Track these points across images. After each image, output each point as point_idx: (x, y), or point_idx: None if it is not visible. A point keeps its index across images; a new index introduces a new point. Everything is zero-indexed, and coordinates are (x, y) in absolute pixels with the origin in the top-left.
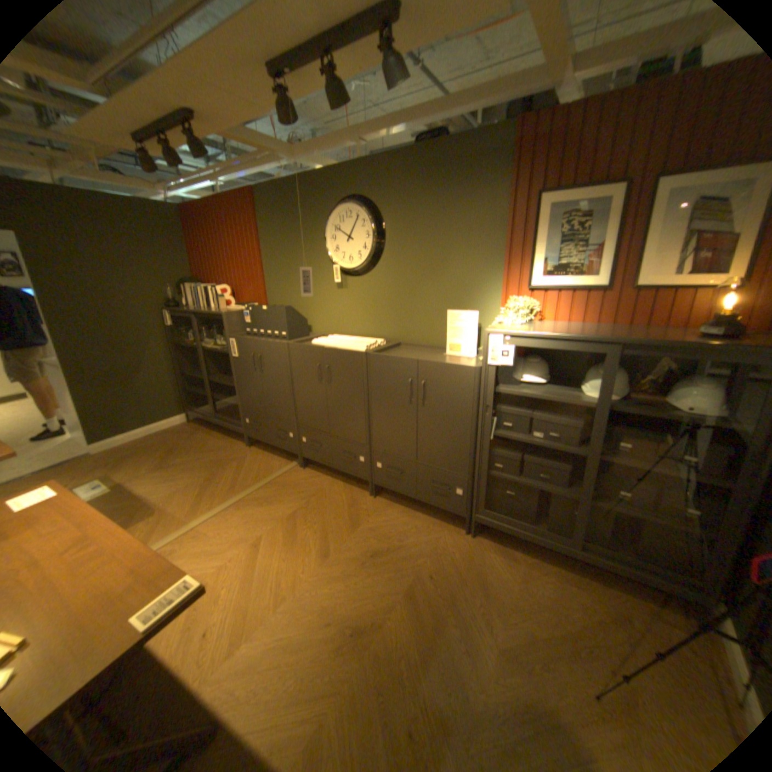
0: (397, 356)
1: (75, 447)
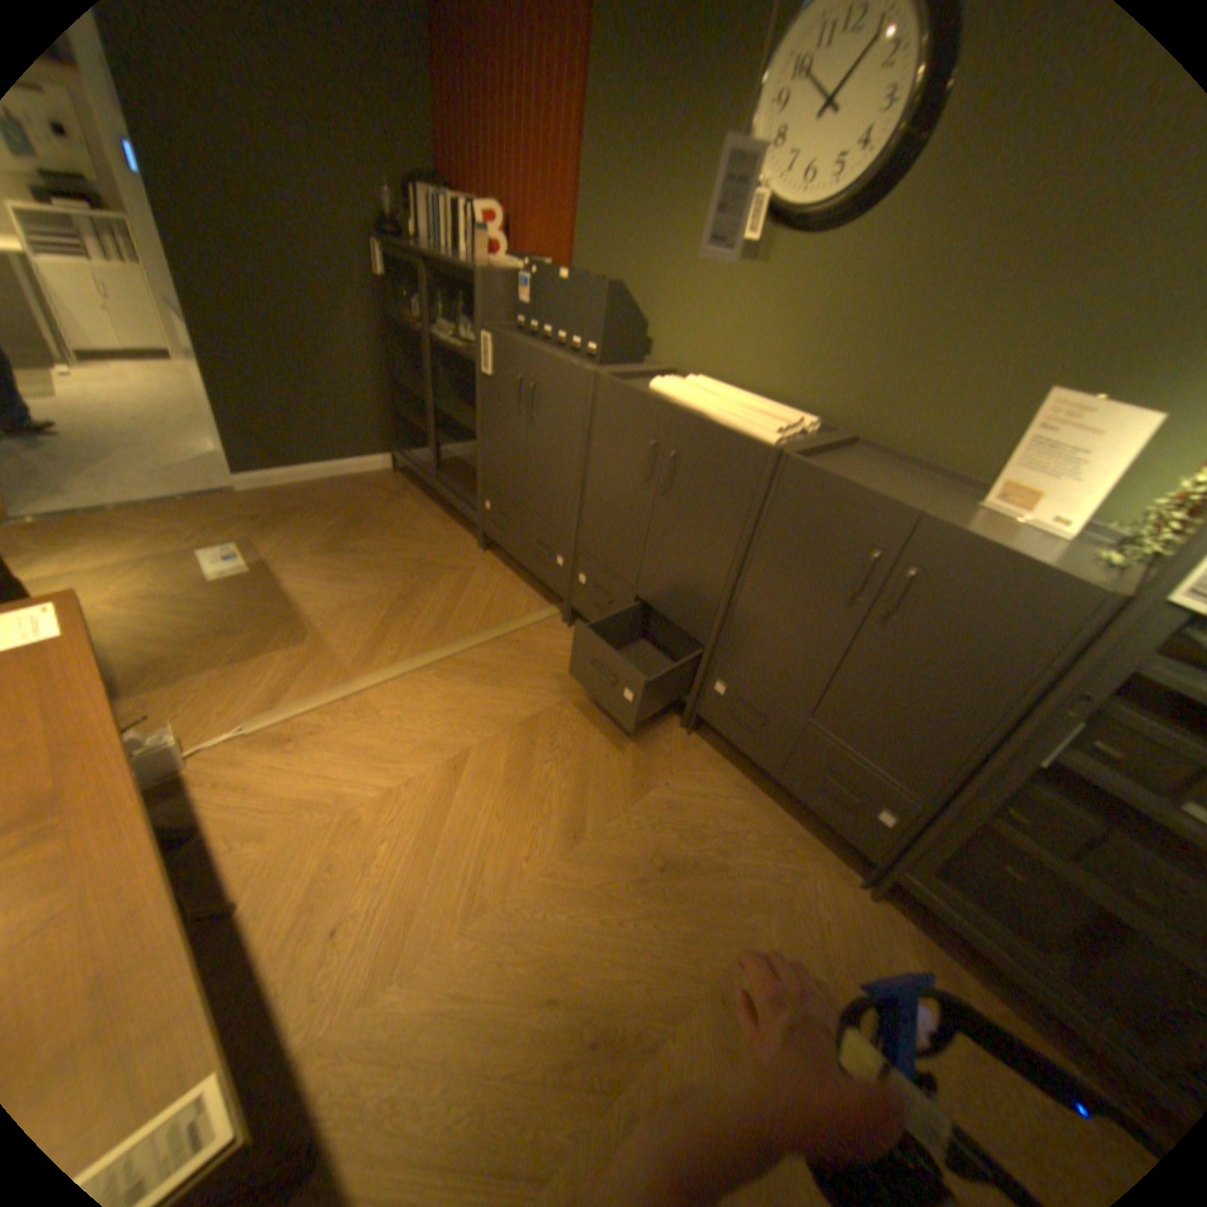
0: (863, 482)
1: (217, 471)
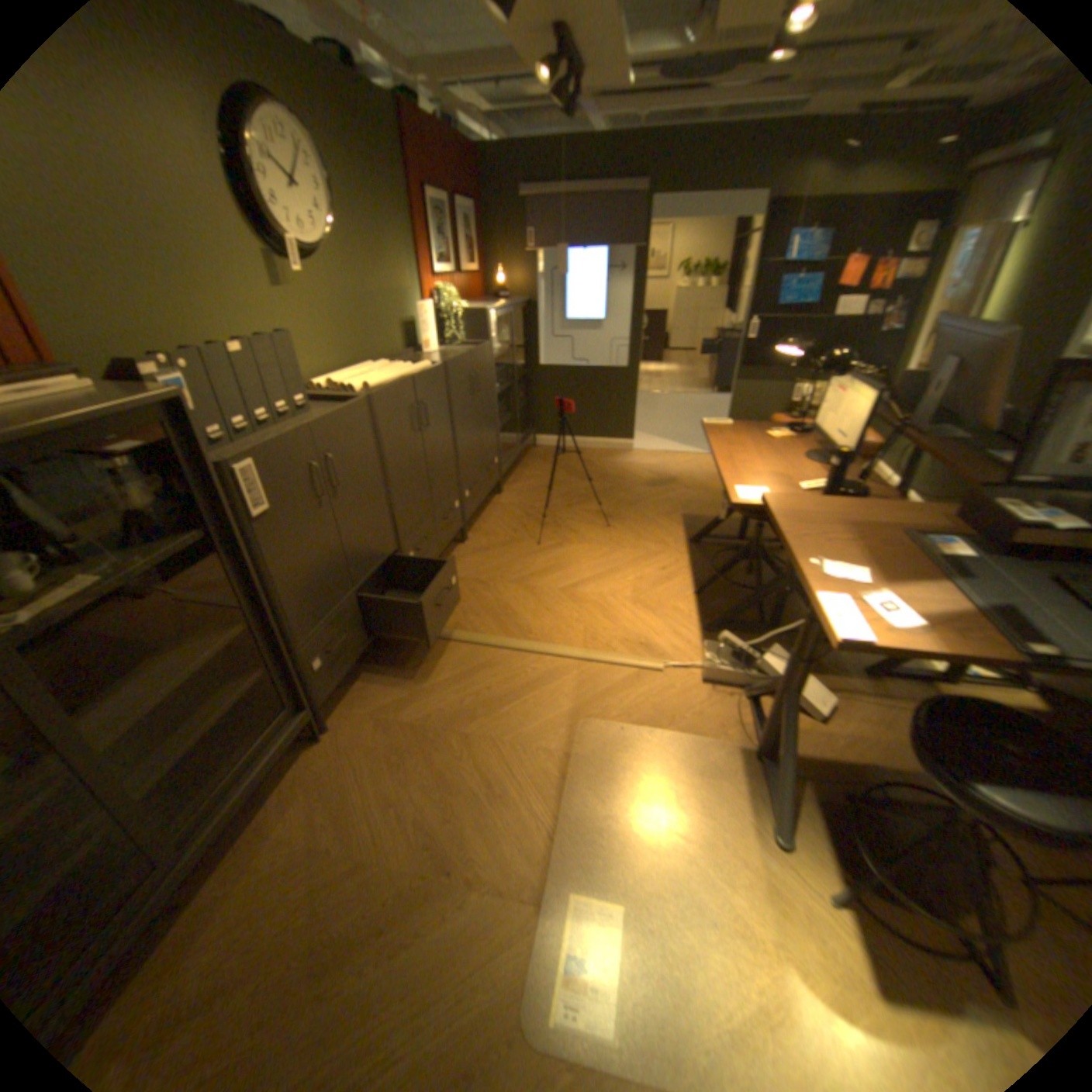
0: (456, 356)
1: None
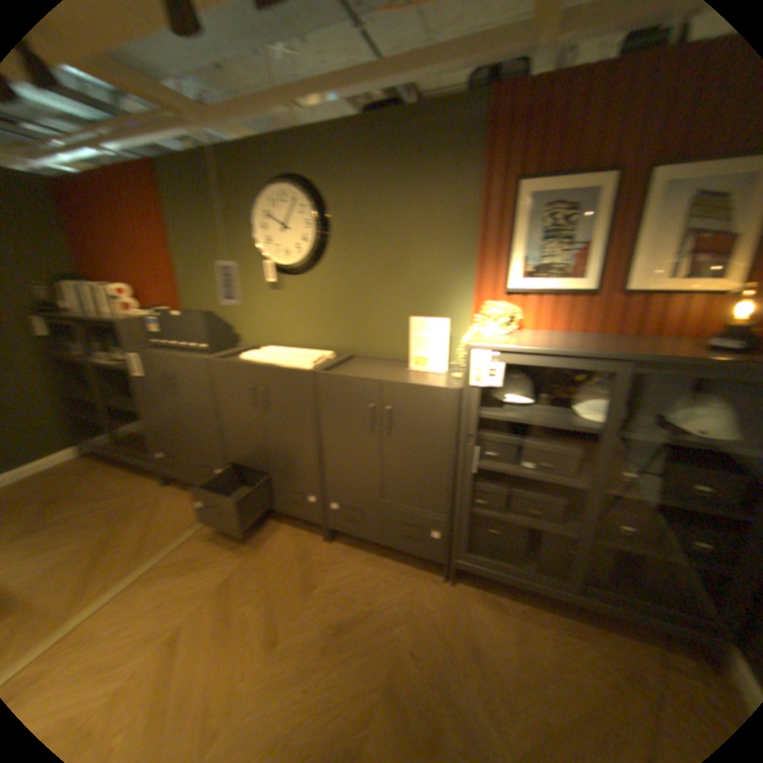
0: (352, 375)
1: None
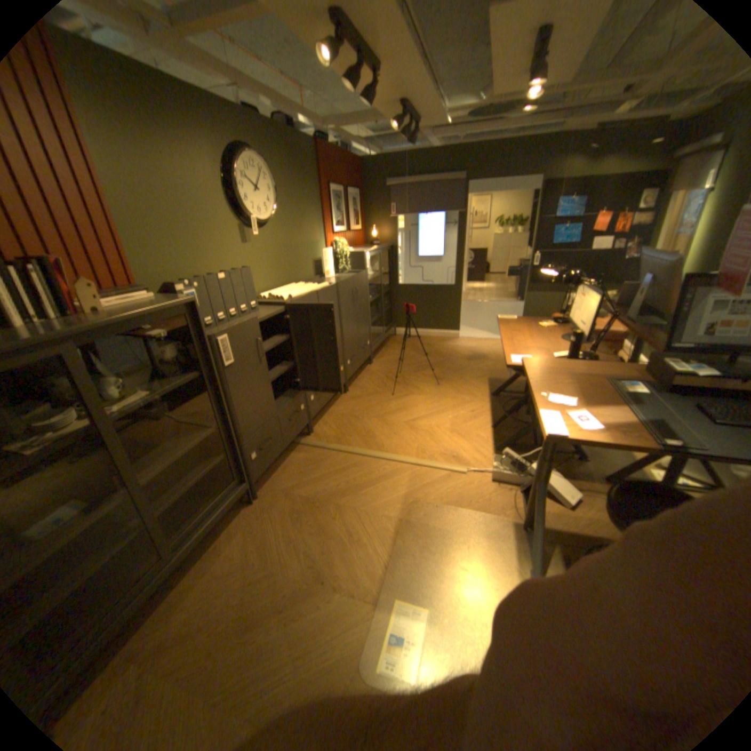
0: (345, 279)
1: None
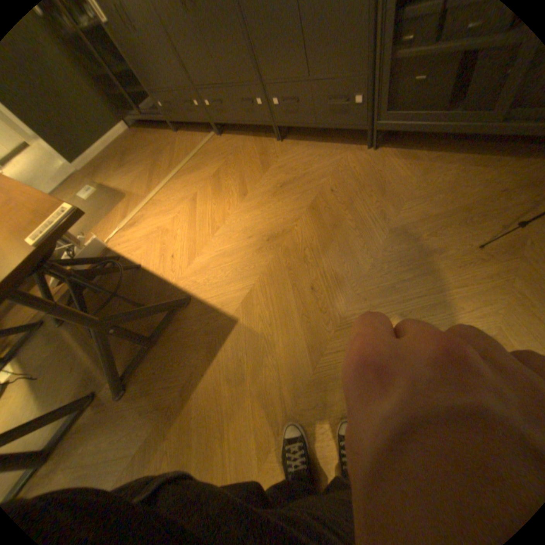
0: None
1: (67, 168)
